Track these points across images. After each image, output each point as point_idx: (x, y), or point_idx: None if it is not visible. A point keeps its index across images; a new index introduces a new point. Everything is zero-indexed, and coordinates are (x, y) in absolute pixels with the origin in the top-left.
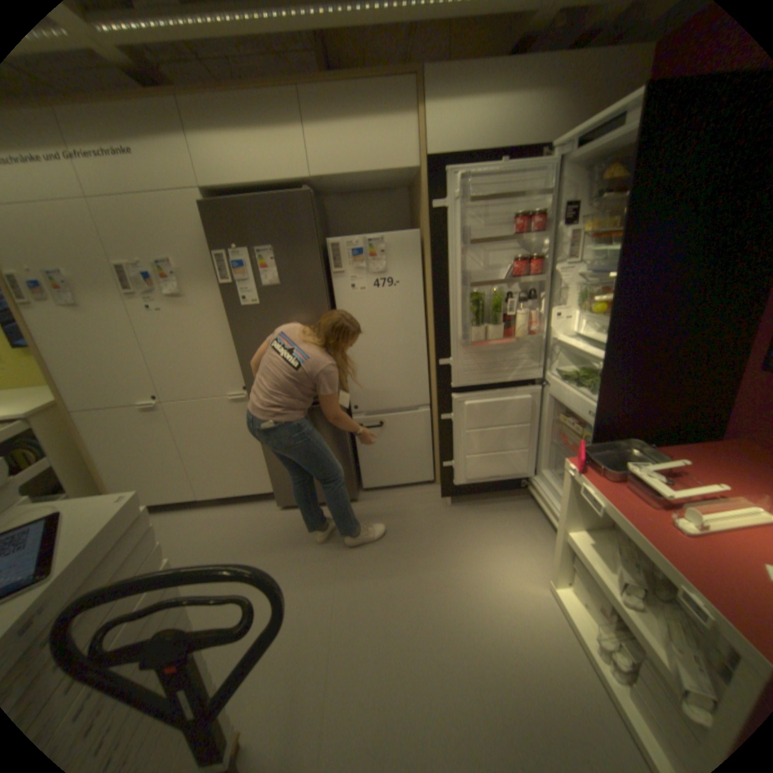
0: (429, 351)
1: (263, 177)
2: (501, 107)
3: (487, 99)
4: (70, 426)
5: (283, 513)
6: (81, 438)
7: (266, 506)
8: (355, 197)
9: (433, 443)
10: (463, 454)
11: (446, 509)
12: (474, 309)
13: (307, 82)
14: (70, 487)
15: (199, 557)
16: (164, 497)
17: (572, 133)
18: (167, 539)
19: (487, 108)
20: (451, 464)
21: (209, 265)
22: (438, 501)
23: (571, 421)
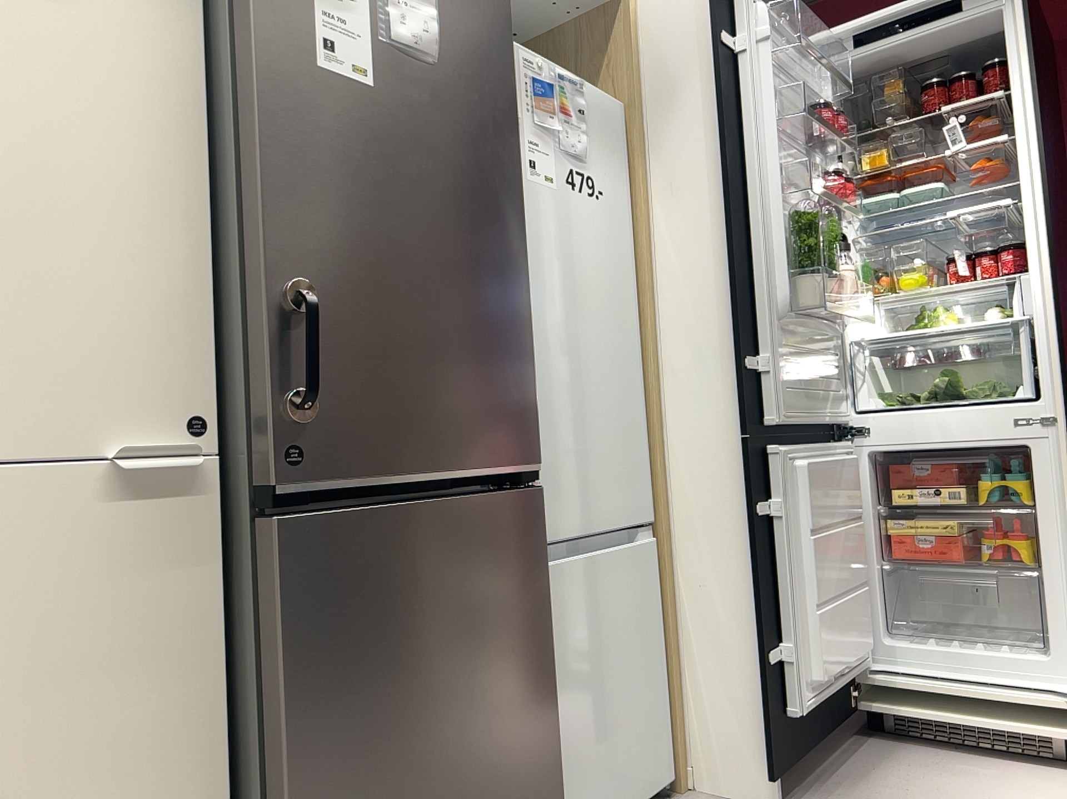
0: (644, 377)
1: None
2: None
3: None
4: None
5: None
6: None
7: None
8: None
9: (663, 648)
10: (803, 609)
11: None
12: (785, 251)
13: None
14: None
15: None
16: None
17: (854, 22)
18: None
19: None
20: (781, 654)
21: None
22: None
23: (927, 490)
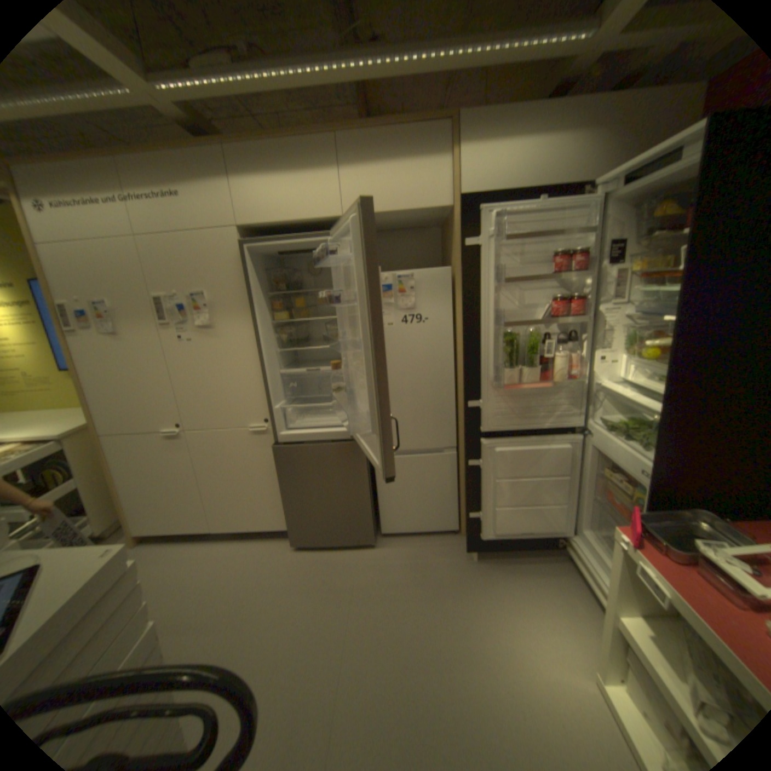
0: (457, 390)
1: (297, 217)
2: (539, 147)
3: (524, 140)
4: (97, 450)
5: (296, 555)
6: (106, 461)
7: (279, 545)
8: (387, 235)
9: (459, 489)
10: (492, 505)
11: (472, 566)
12: (507, 350)
13: (345, 129)
14: (91, 509)
15: (205, 598)
16: (179, 527)
17: (618, 170)
18: (176, 573)
19: (524, 149)
20: (478, 516)
21: (241, 299)
22: (463, 555)
23: (619, 478)
